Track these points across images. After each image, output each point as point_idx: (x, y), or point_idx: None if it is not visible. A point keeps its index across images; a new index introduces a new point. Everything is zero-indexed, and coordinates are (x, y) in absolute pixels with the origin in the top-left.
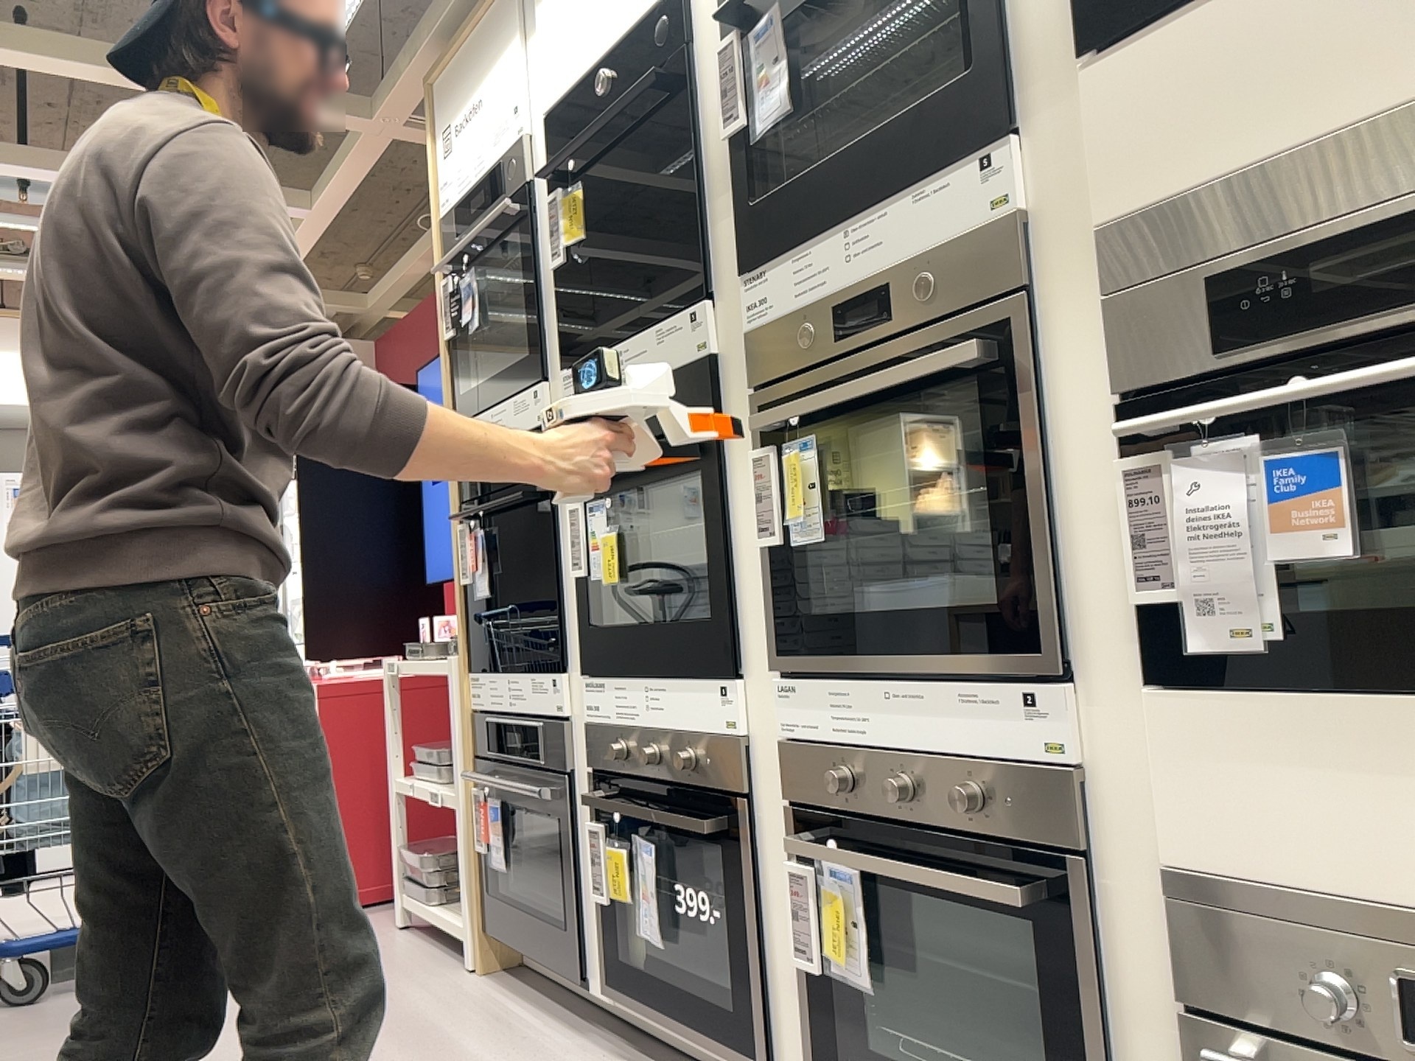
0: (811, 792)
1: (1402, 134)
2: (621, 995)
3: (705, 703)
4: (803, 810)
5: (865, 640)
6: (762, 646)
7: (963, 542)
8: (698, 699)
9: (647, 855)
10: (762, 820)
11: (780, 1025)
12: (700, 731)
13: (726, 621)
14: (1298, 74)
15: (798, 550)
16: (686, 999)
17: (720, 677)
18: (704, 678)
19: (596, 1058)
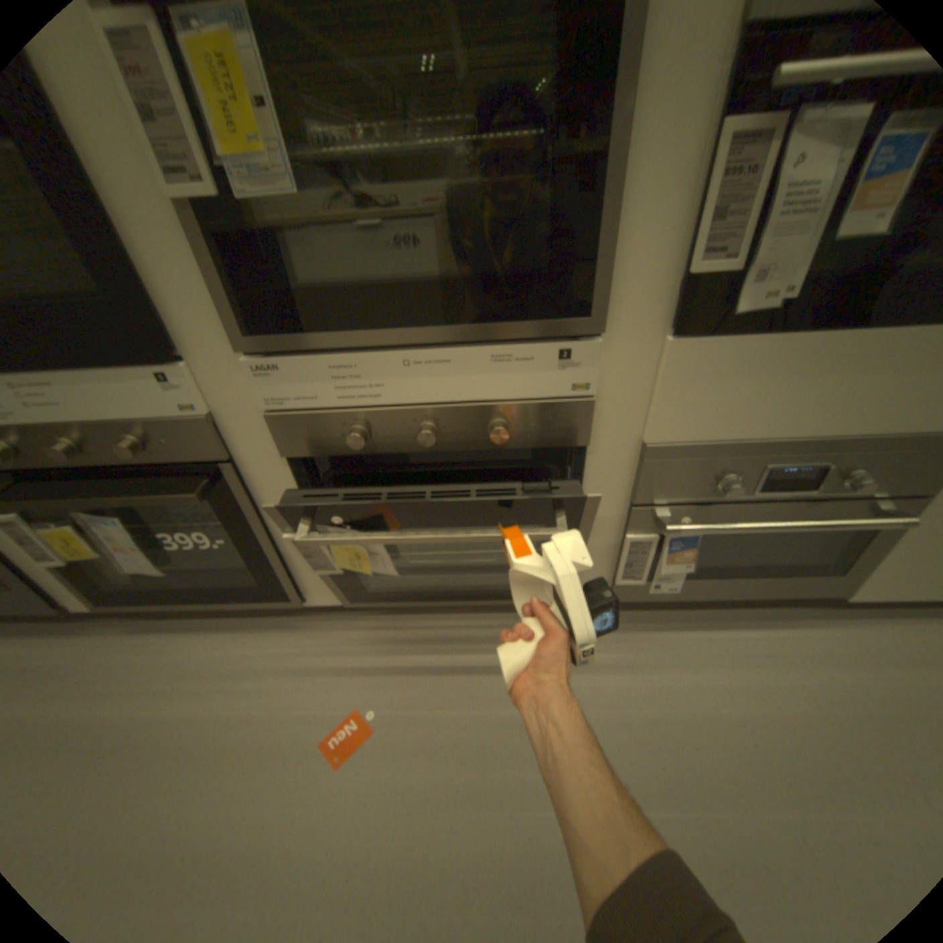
0: (316, 445)
1: None
2: (115, 604)
3: (132, 387)
4: (298, 455)
5: (369, 309)
6: (201, 321)
7: (465, 197)
8: (116, 384)
9: (108, 522)
10: (248, 469)
11: (300, 575)
12: (134, 413)
13: (133, 294)
14: None
15: (243, 200)
16: (198, 588)
17: (146, 358)
18: (117, 360)
19: (113, 643)
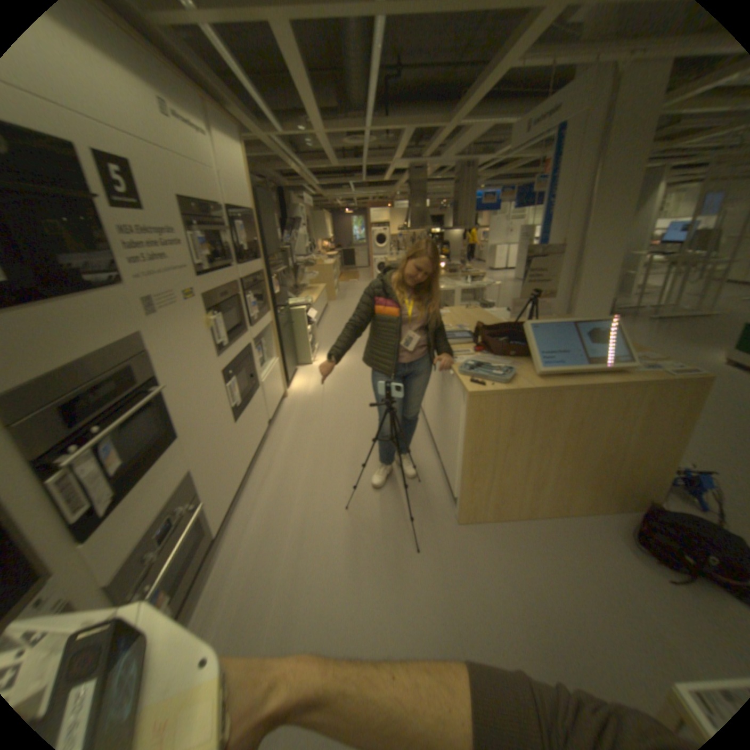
0: None
1: (97, 361)
2: None
3: None
4: None
5: None
6: None
7: None
8: None
9: None
10: None
11: None
12: None
13: None
14: (67, 342)
15: None
16: None
17: None
18: None
19: None
